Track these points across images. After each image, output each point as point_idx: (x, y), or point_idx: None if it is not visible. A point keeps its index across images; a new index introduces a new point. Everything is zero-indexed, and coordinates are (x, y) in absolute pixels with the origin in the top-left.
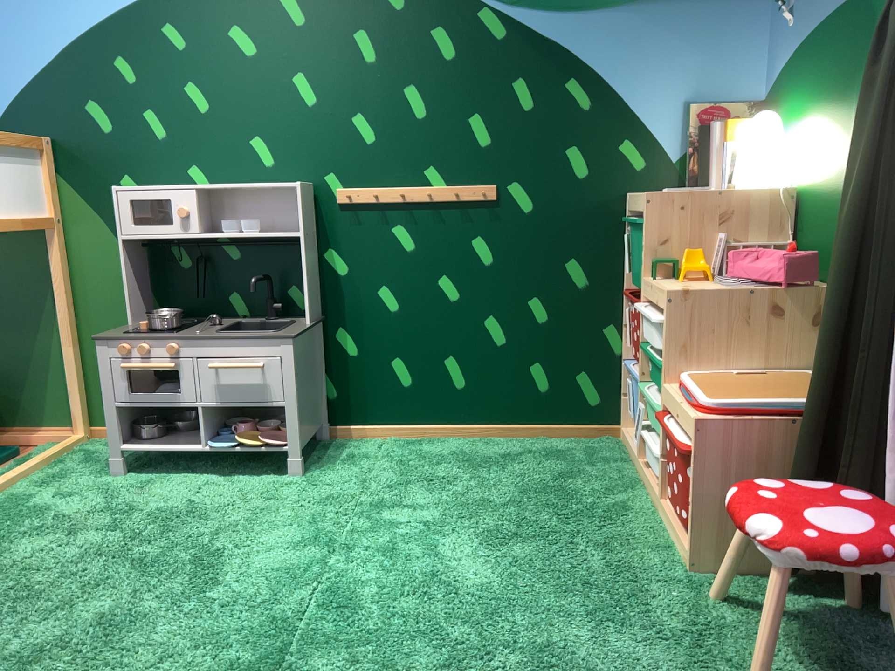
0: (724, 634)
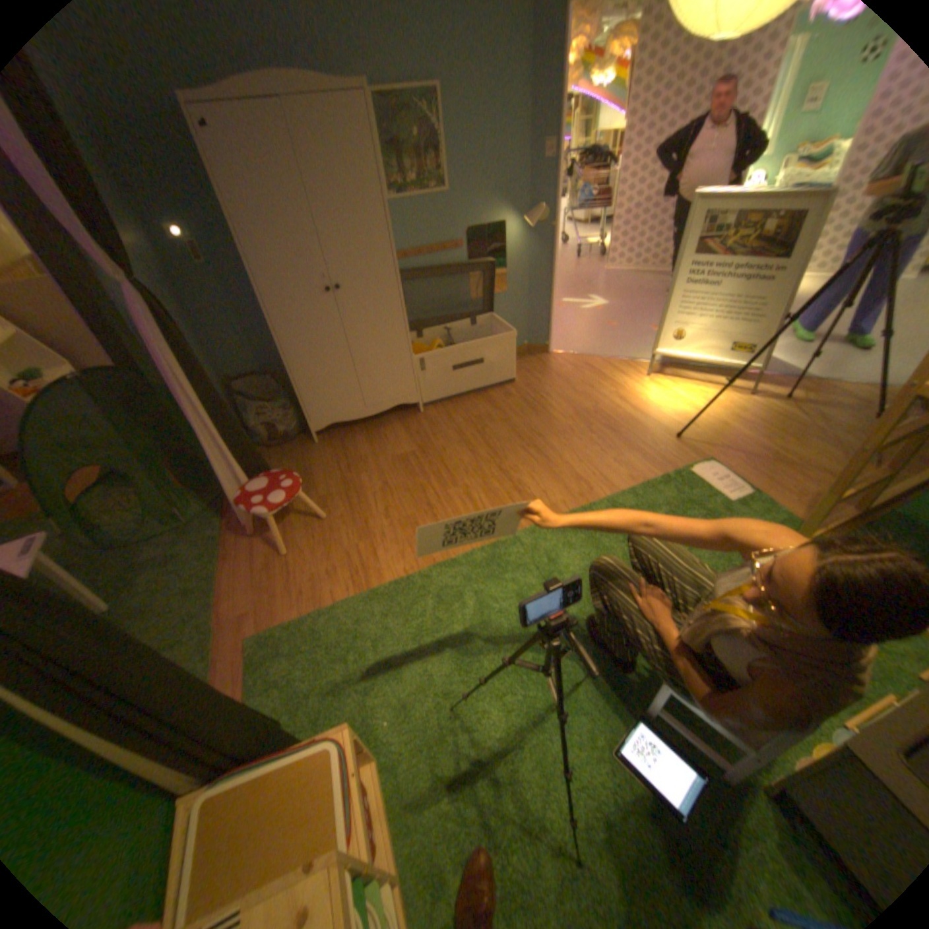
0: (360, 698)
